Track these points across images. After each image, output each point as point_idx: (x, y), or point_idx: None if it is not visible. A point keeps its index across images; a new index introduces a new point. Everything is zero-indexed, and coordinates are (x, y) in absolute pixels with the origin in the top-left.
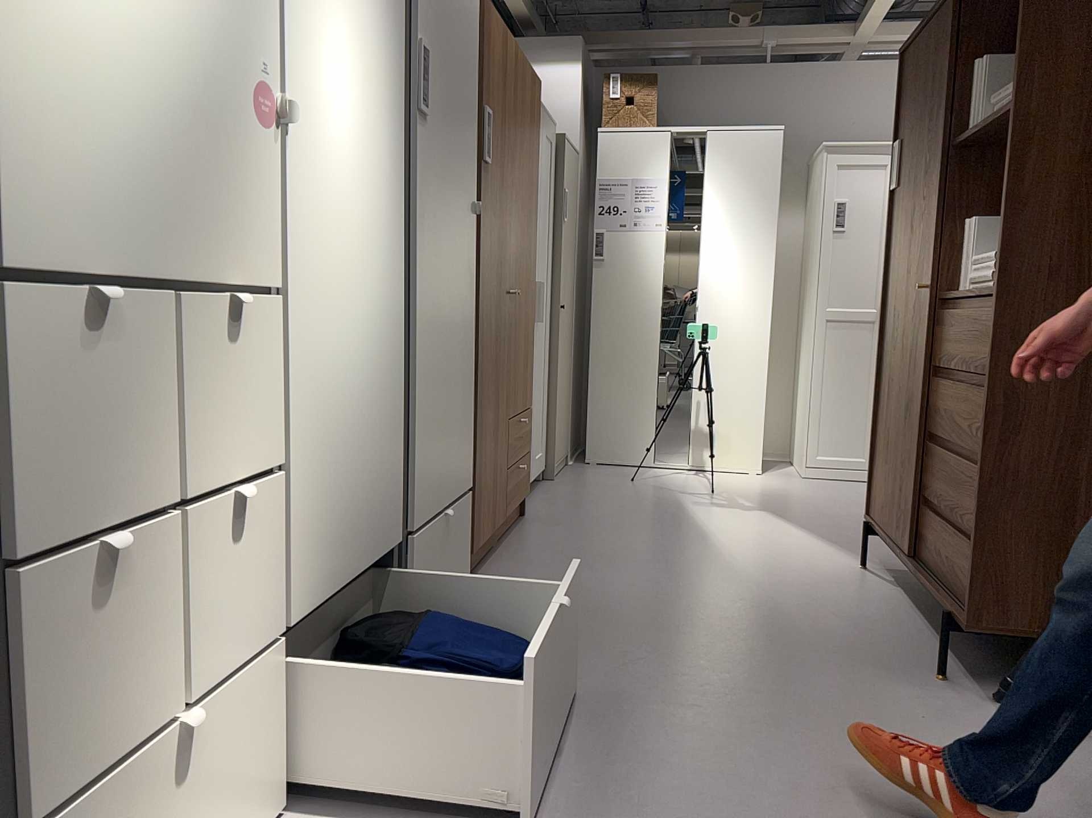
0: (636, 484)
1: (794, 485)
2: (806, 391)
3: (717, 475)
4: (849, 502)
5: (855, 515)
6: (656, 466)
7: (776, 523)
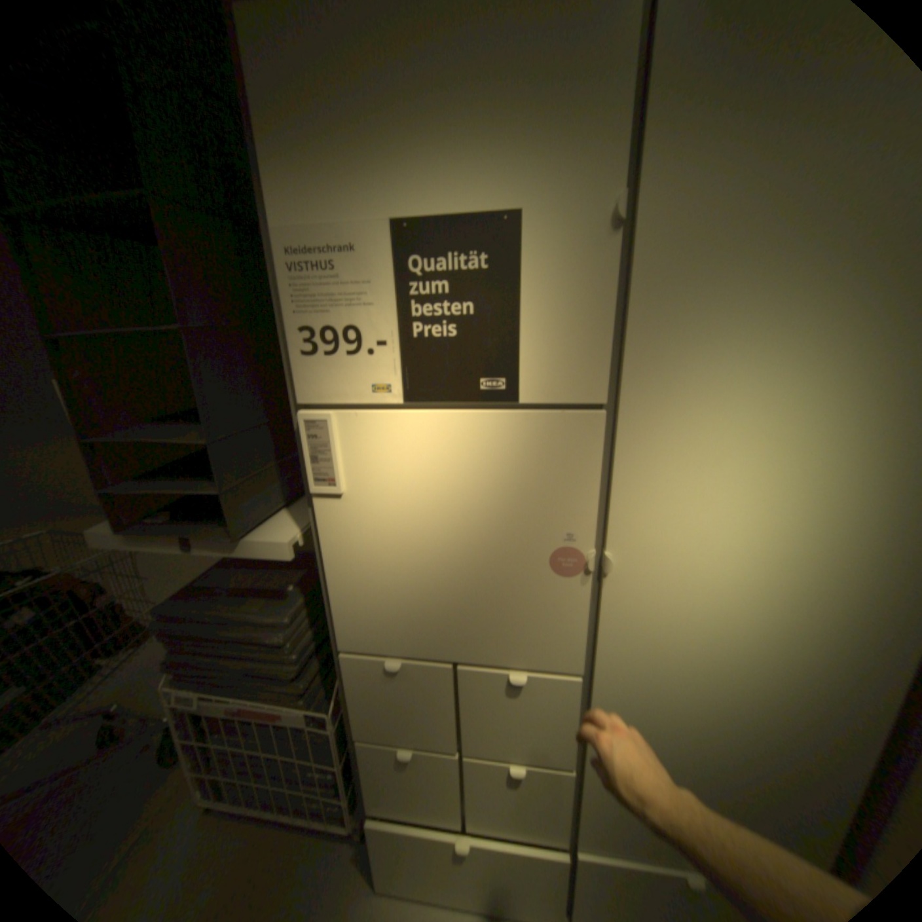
0: None
1: None
2: None
3: None
4: None
5: None
6: None
7: None
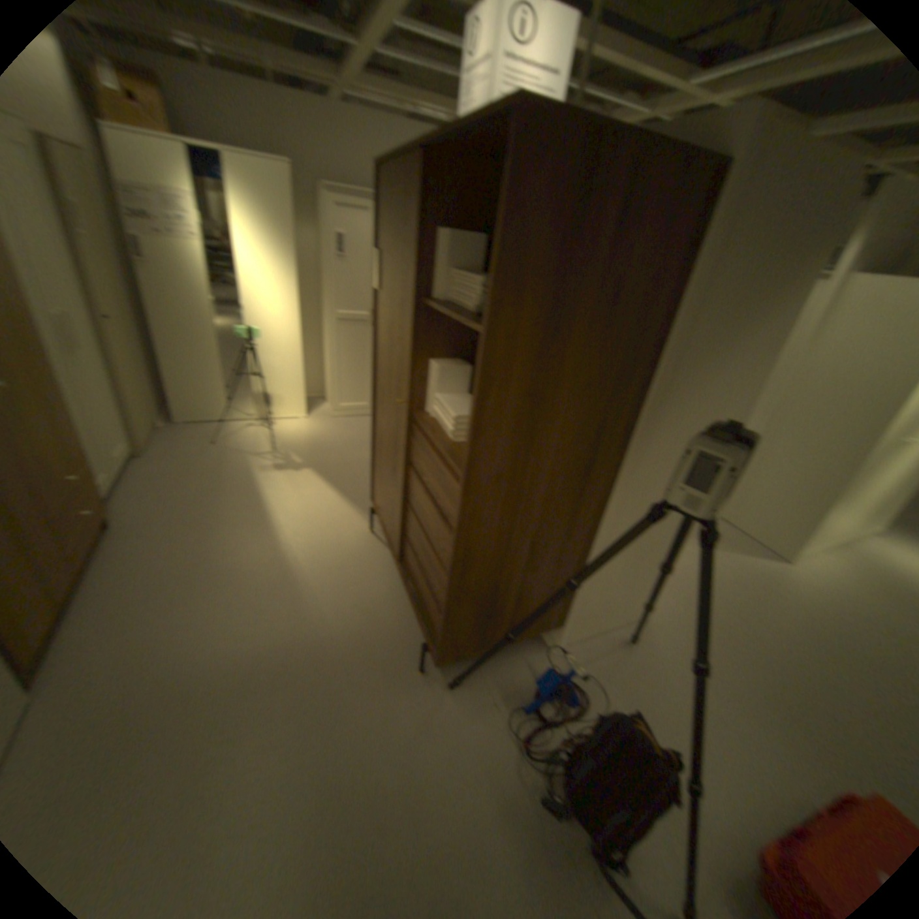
0: (220, 448)
1: (330, 430)
2: (333, 366)
3: (280, 424)
4: (362, 444)
5: (366, 462)
6: (236, 422)
7: (319, 484)
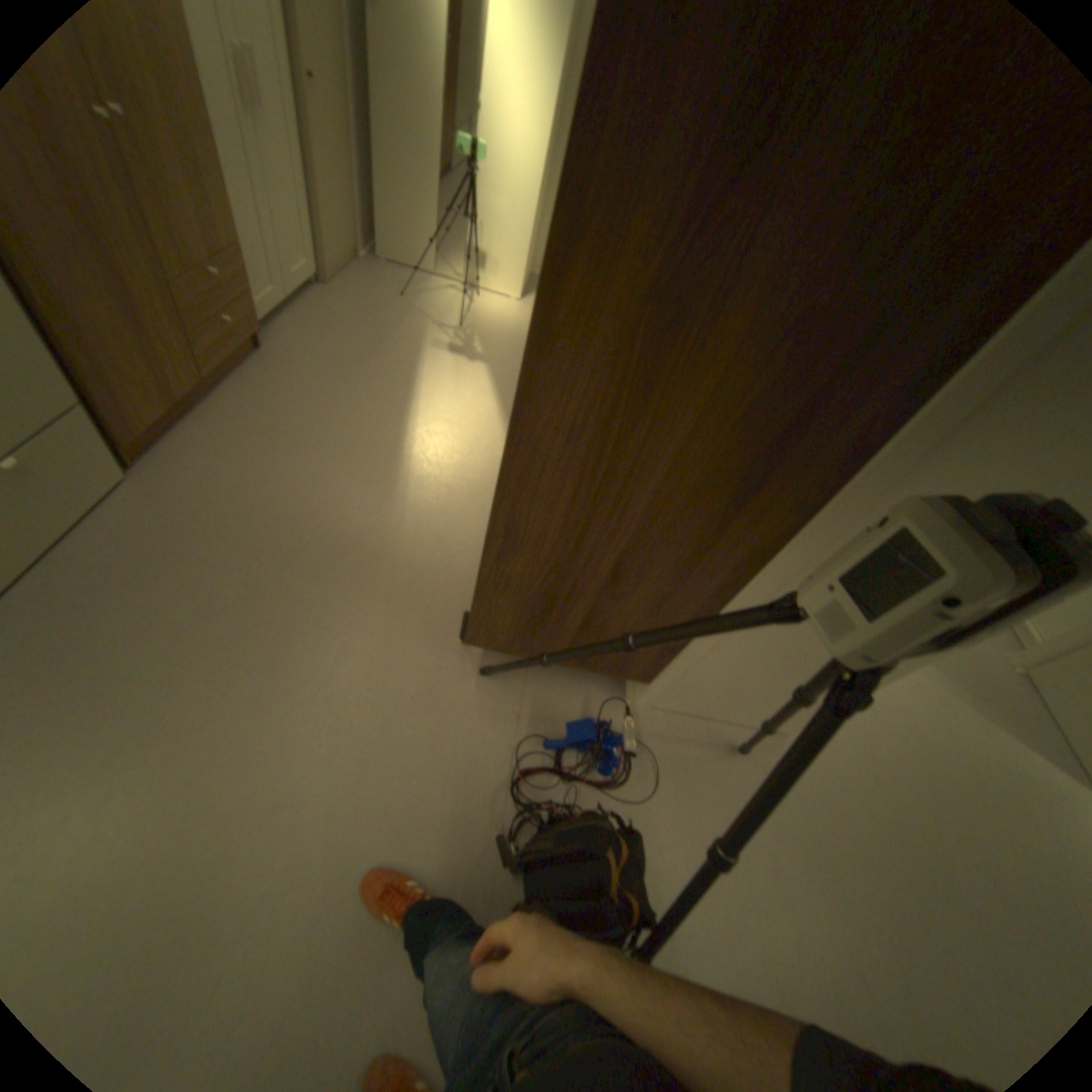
0: (403, 301)
1: None
2: None
3: (483, 296)
4: None
5: None
6: (436, 277)
7: (483, 385)
